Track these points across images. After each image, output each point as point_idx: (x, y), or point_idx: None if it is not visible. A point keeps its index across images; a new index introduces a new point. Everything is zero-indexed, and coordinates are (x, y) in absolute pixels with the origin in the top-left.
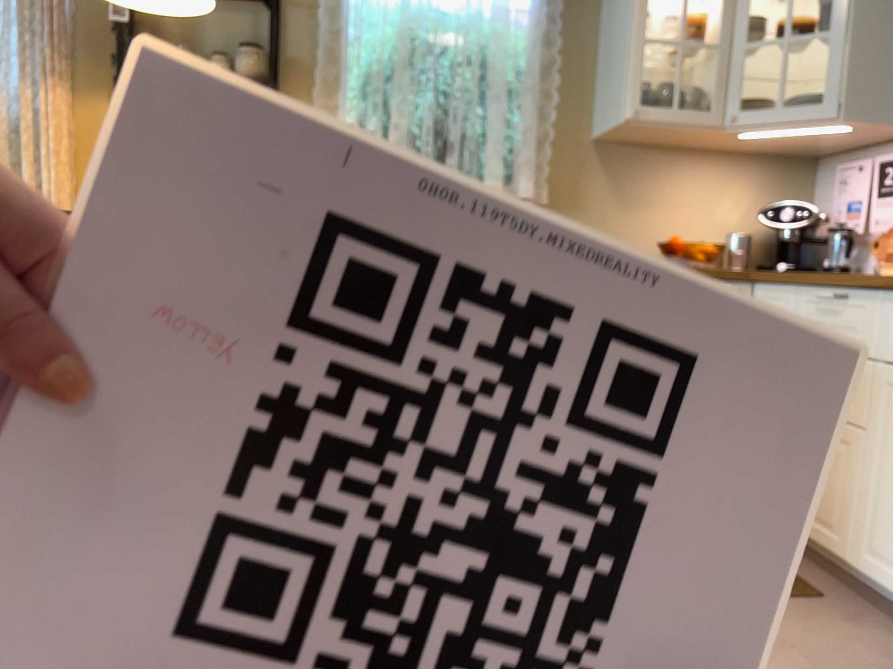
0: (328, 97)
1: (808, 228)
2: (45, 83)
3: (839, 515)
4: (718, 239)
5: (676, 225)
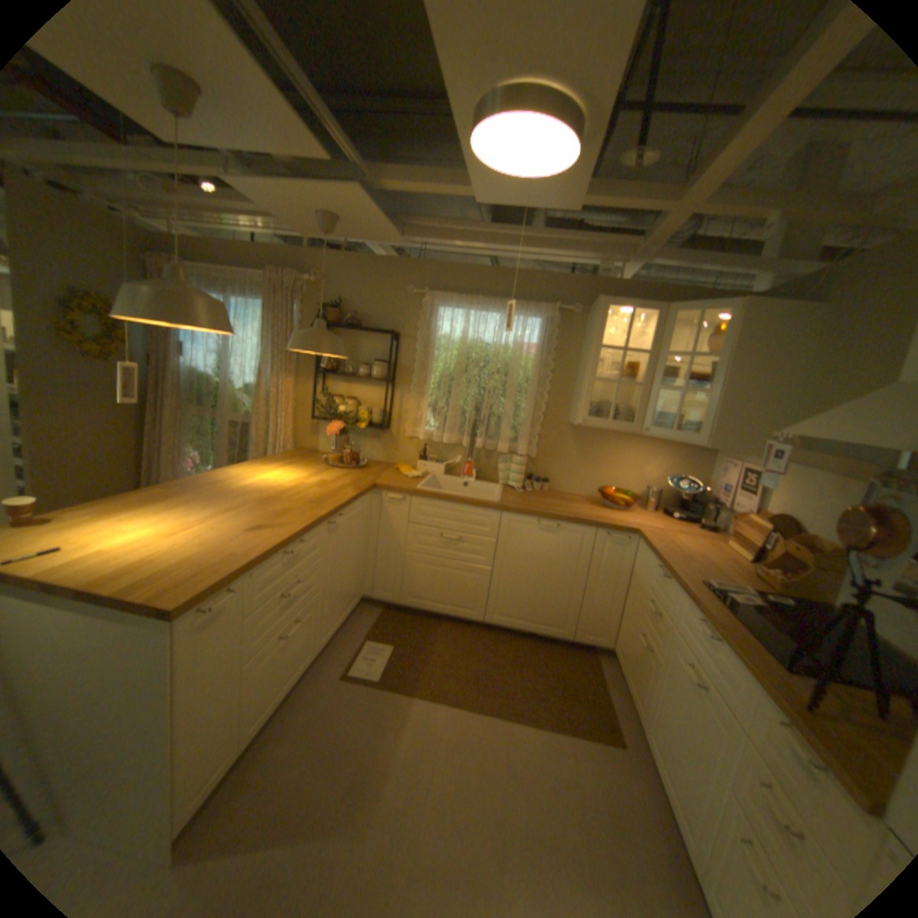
0: (418, 387)
1: (697, 494)
2: (280, 375)
3: (646, 701)
4: (643, 487)
5: (616, 476)
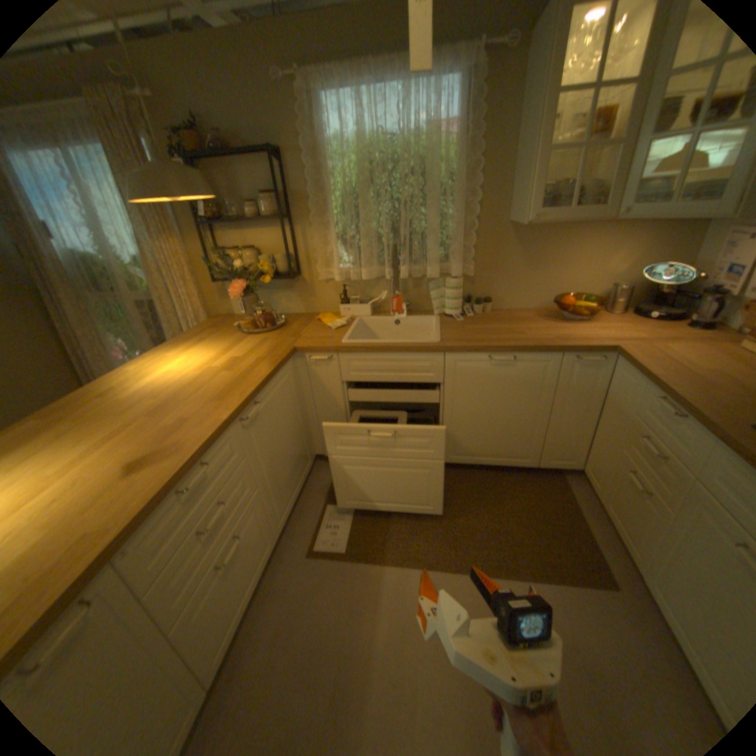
0: (320, 216)
1: (684, 283)
2: (160, 236)
3: (642, 543)
4: (606, 285)
5: (573, 278)
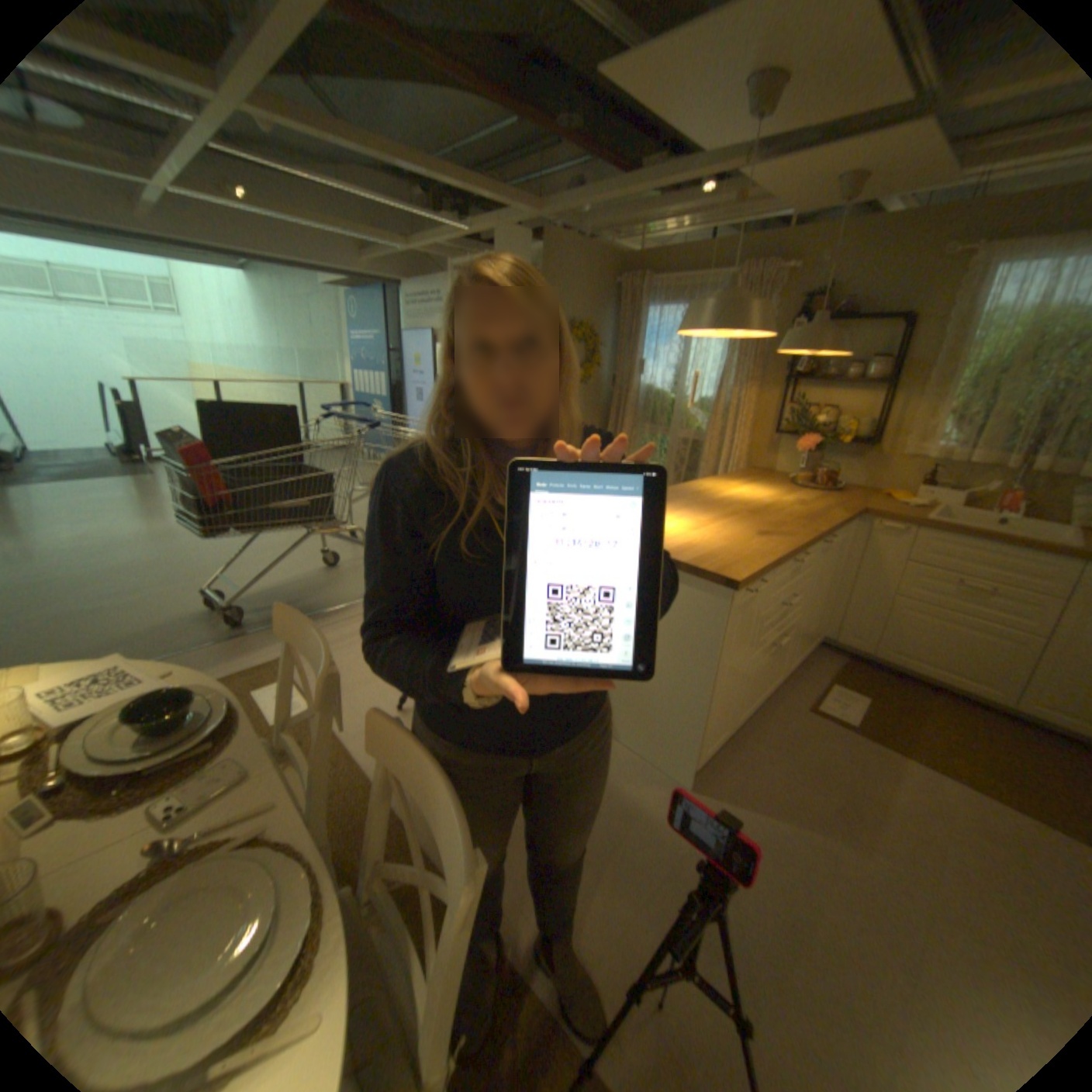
0: (938, 386)
1: None
2: (743, 384)
3: None
4: None
5: None
